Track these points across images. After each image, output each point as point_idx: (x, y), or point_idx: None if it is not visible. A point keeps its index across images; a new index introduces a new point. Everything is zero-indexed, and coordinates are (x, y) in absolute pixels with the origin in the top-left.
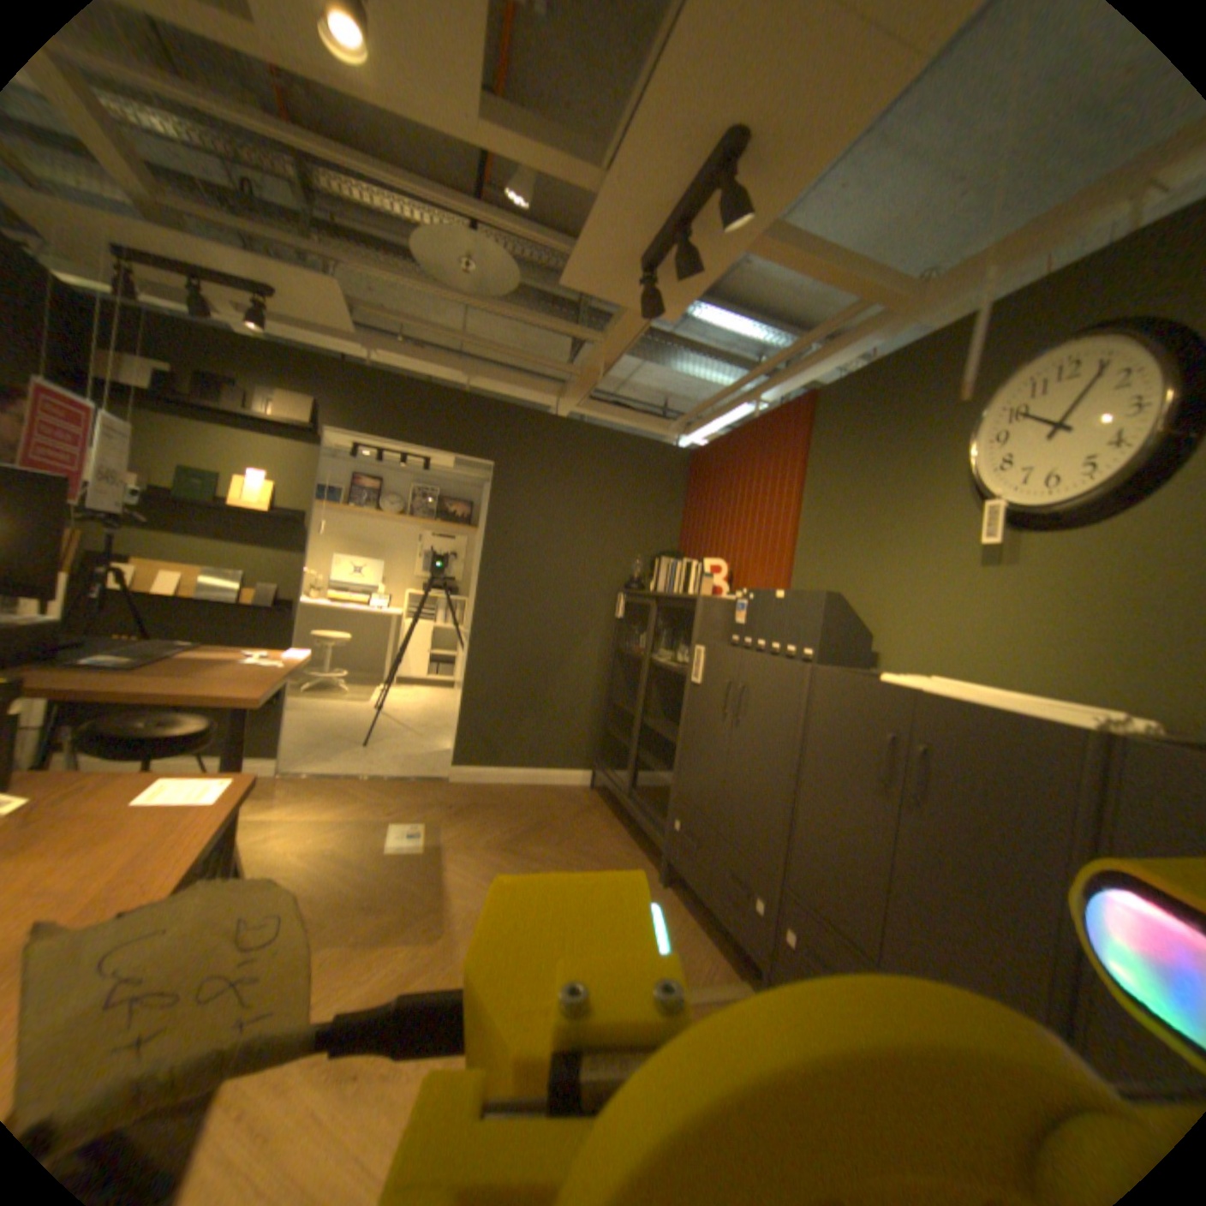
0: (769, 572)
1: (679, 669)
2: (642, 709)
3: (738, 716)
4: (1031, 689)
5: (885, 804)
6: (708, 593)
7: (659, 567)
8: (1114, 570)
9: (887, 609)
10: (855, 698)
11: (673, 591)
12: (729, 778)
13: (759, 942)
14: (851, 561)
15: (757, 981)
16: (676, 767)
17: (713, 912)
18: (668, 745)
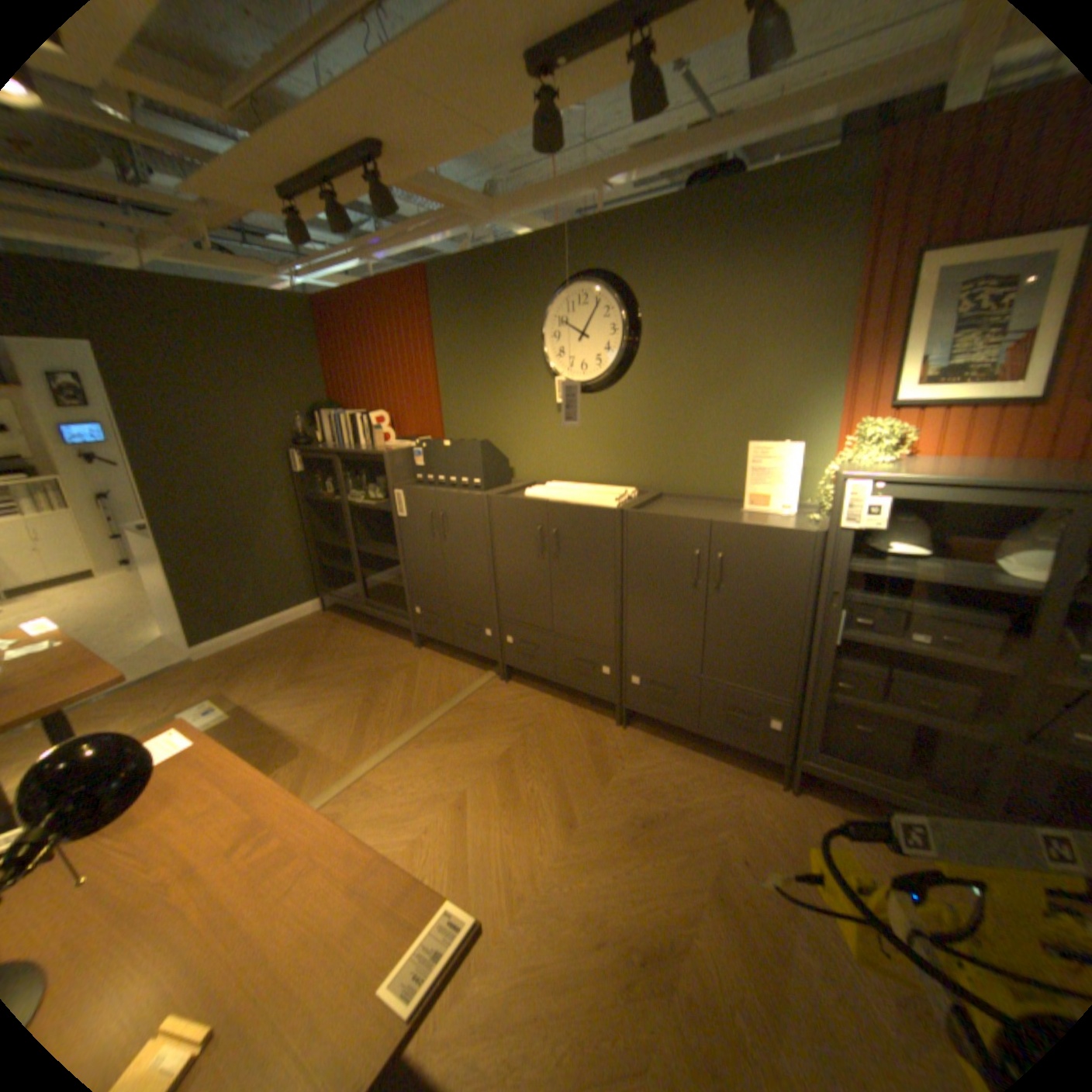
0: (425, 418)
1: (382, 508)
2: (353, 542)
3: (445, 534)
4: (589, 479)
5: (543, 561)
6: (383, 443)
7: (323, 421)
8: (613, 416)
9: (512, 441)
10: (517, 511)
11: (346, 441)
12: (450, 573)
13: (493, 650)
14: (483, 409)
15: (494, 668)
16: (399, 575)
17: (461, 648)
18: (380, 559)
